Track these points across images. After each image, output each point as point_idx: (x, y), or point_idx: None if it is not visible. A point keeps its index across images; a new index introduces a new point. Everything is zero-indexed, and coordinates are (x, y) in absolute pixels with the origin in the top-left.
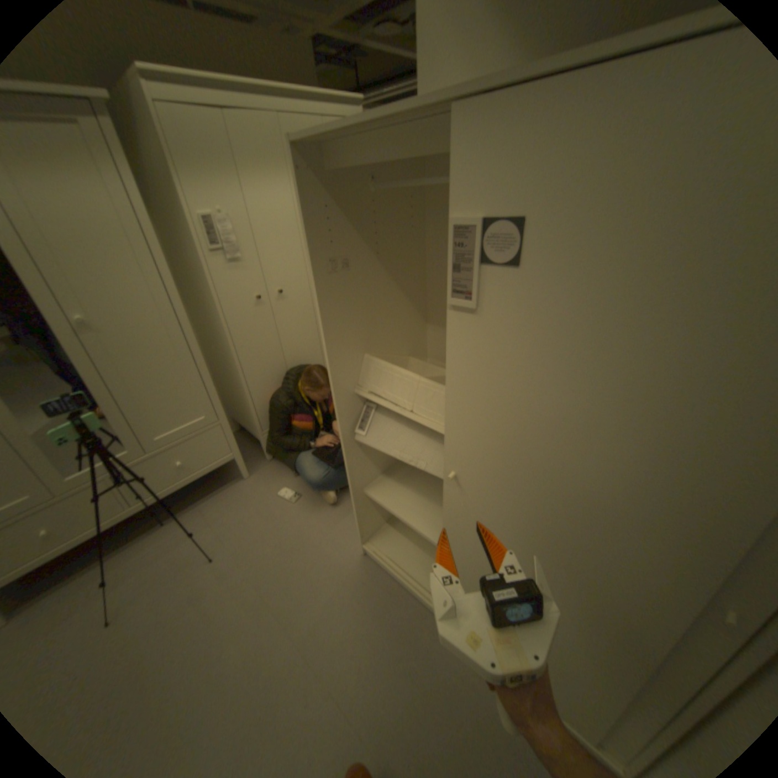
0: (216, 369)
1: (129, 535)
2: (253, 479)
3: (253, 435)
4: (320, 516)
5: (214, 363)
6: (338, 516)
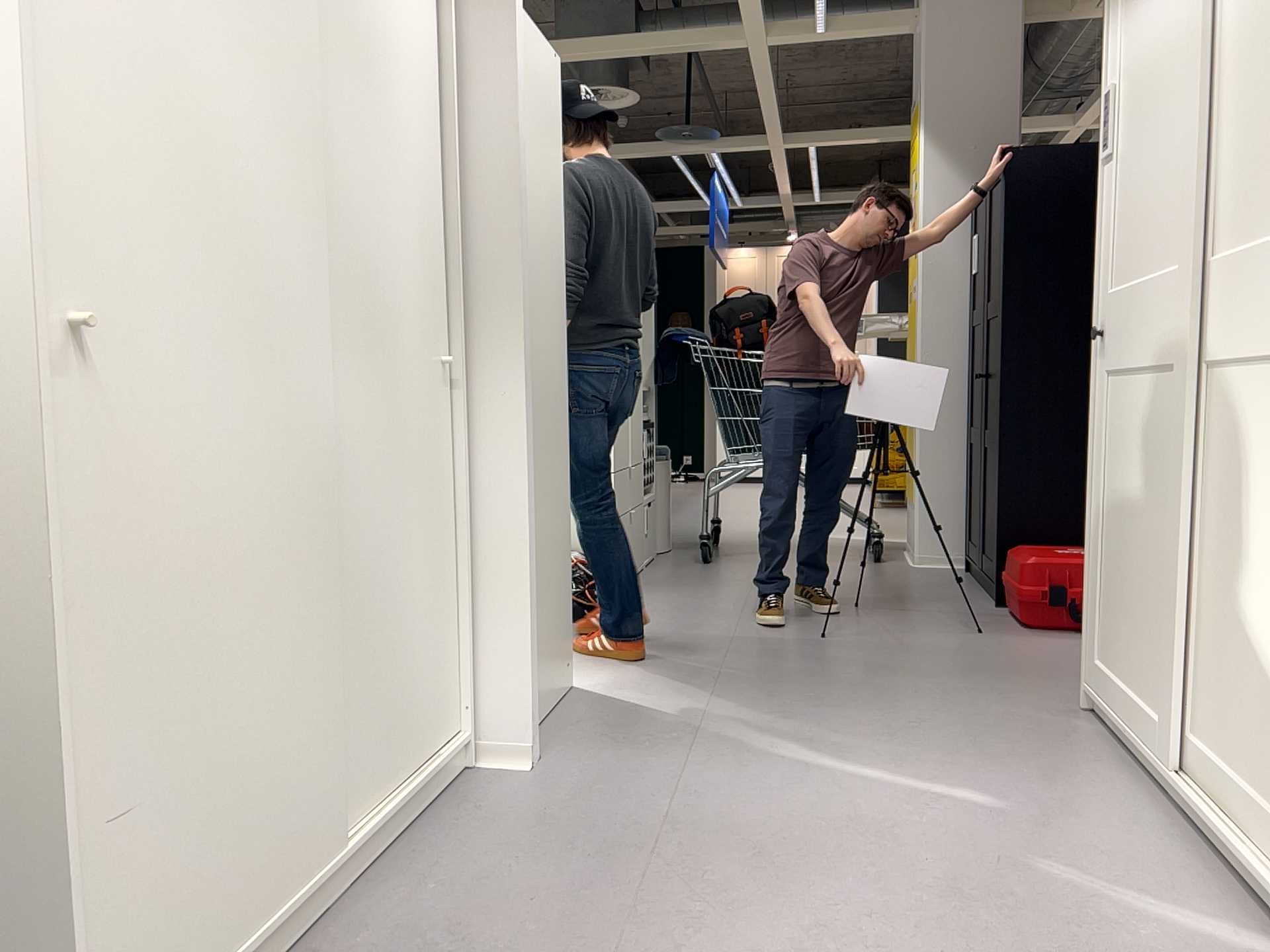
0: None
1: None
2: None
3: None
4: None
5: None
6: None
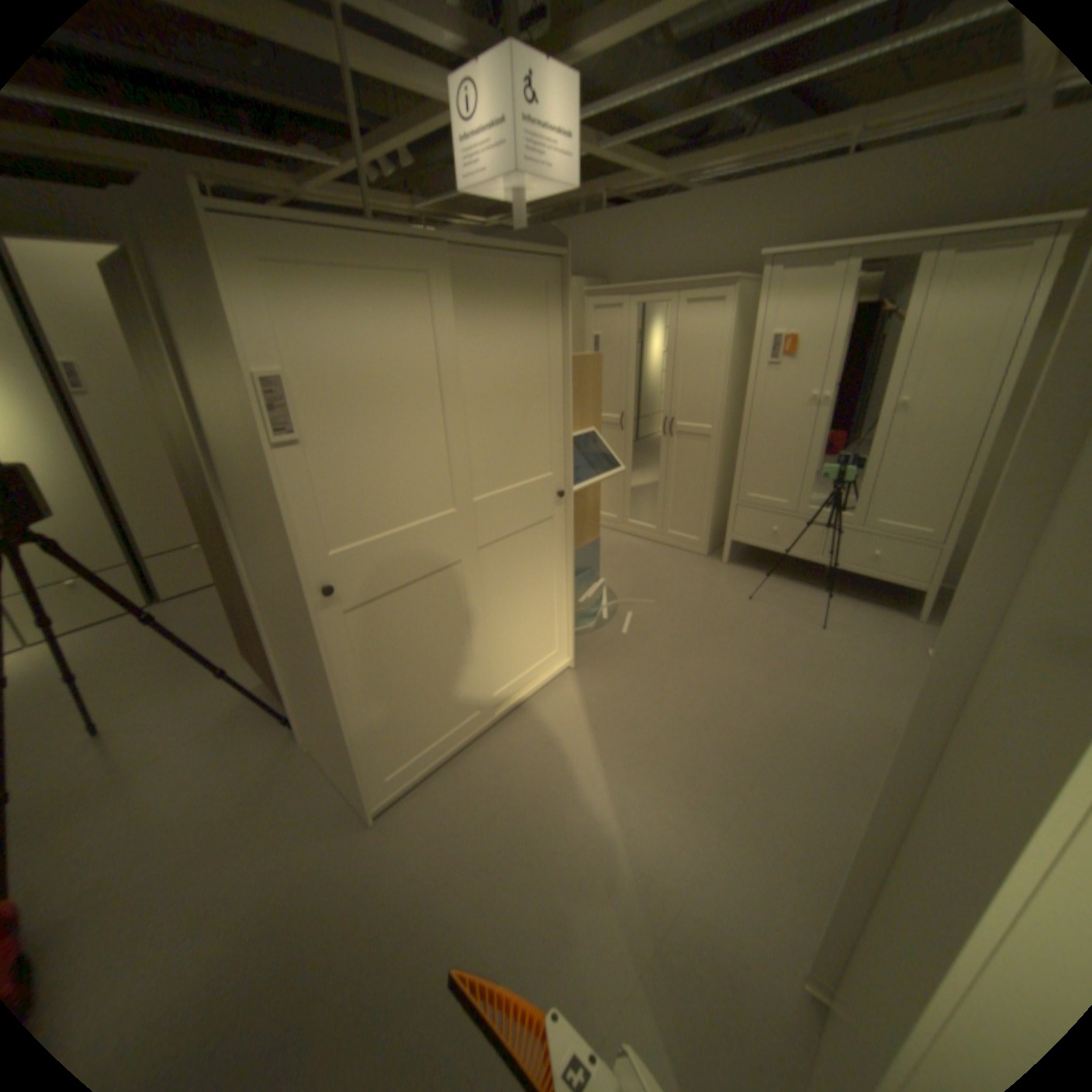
0: None
1: (804, 581)
2: (927, 628)
3: None
4: None
5: None
6: None
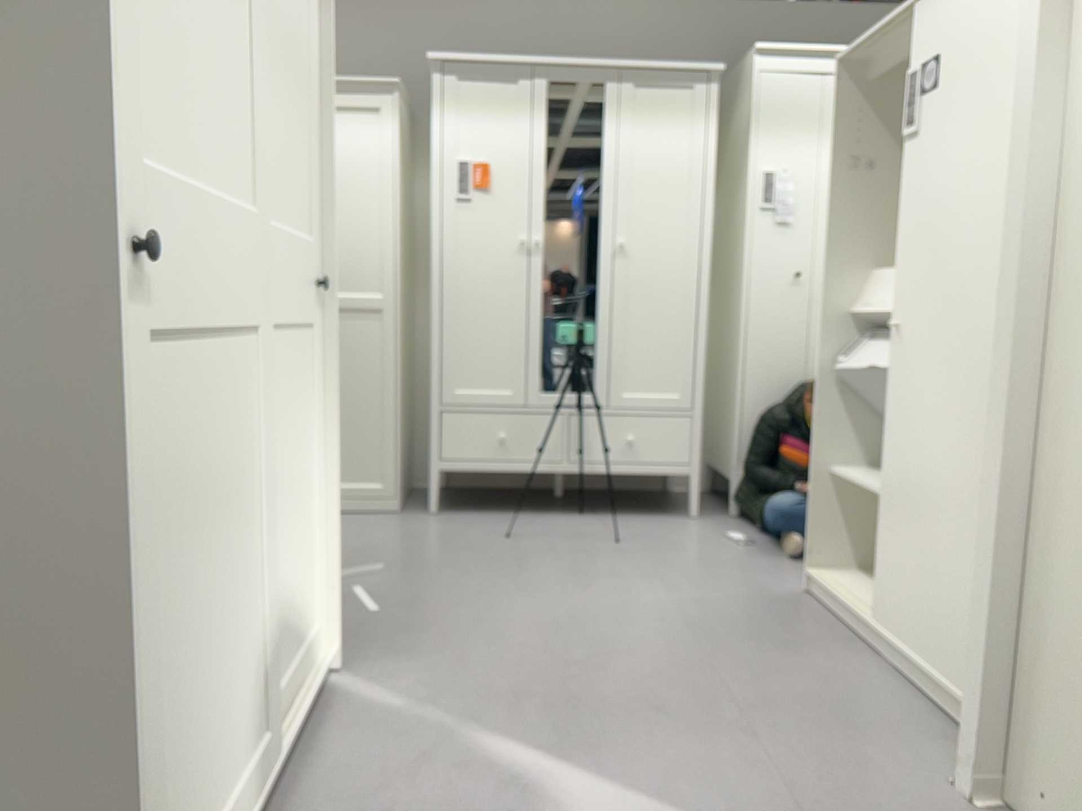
0: (715, 379)
1: (548, 511)
2: (703, 521)
3: (727, 474)
4: (771, 561)
5: (715, 369)
6: (798, 569)
